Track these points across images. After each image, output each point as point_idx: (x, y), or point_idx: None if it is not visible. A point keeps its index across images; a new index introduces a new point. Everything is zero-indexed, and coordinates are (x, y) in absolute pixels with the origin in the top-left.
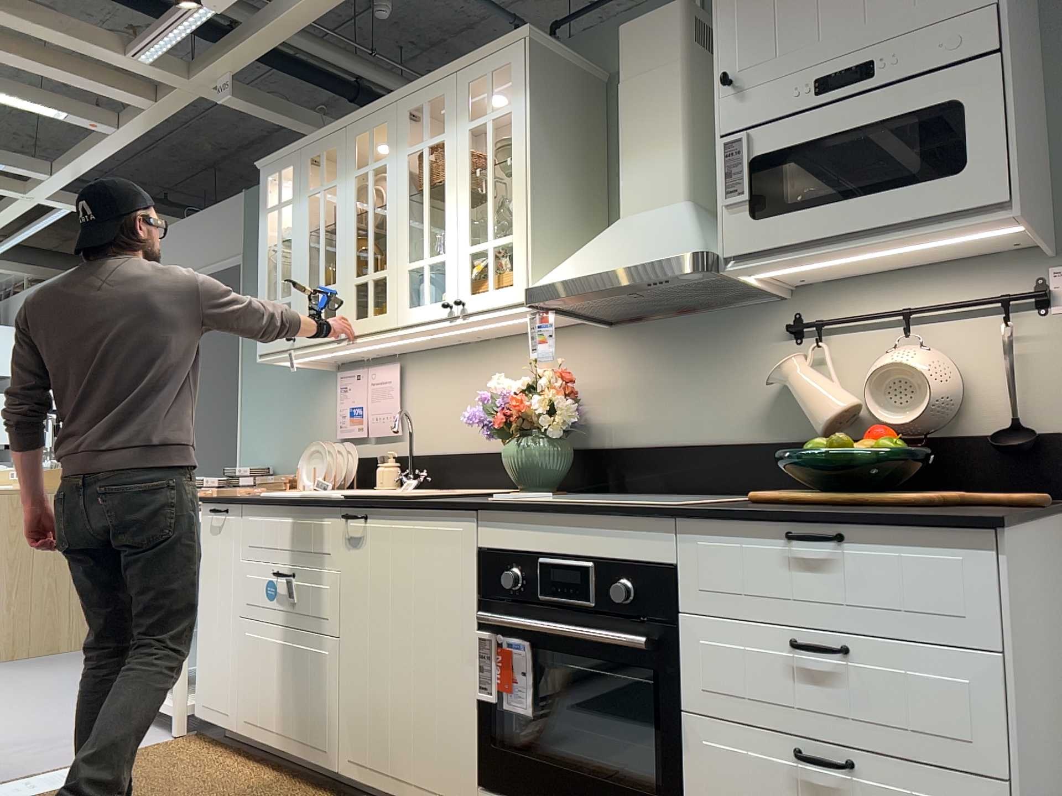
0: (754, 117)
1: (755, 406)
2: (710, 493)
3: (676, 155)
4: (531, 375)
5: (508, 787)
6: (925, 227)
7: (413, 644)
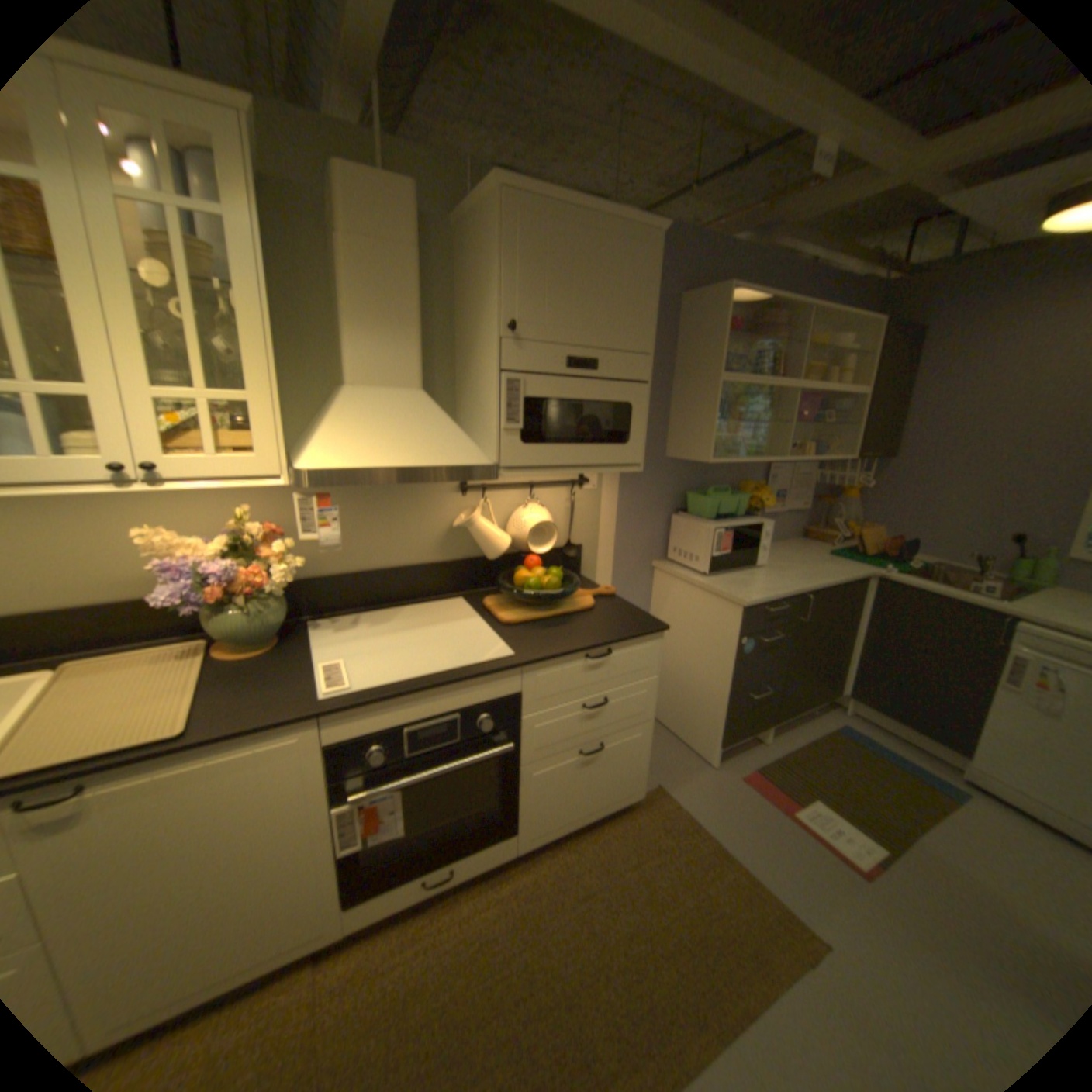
0: (529, 365)
1: (434, 538)
2: (402, 602)
3: (413, 345)
4: (226, 532)
5: (376, 891)
6: (608, 469)
7: (226, 866)
